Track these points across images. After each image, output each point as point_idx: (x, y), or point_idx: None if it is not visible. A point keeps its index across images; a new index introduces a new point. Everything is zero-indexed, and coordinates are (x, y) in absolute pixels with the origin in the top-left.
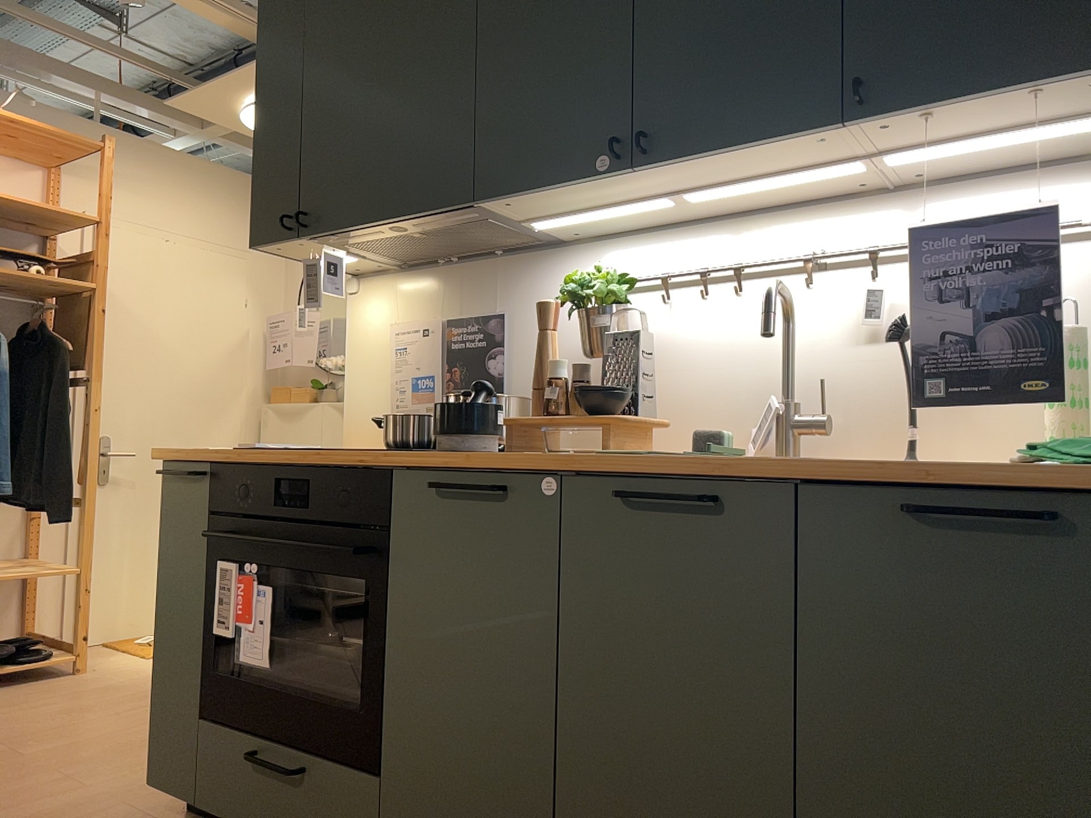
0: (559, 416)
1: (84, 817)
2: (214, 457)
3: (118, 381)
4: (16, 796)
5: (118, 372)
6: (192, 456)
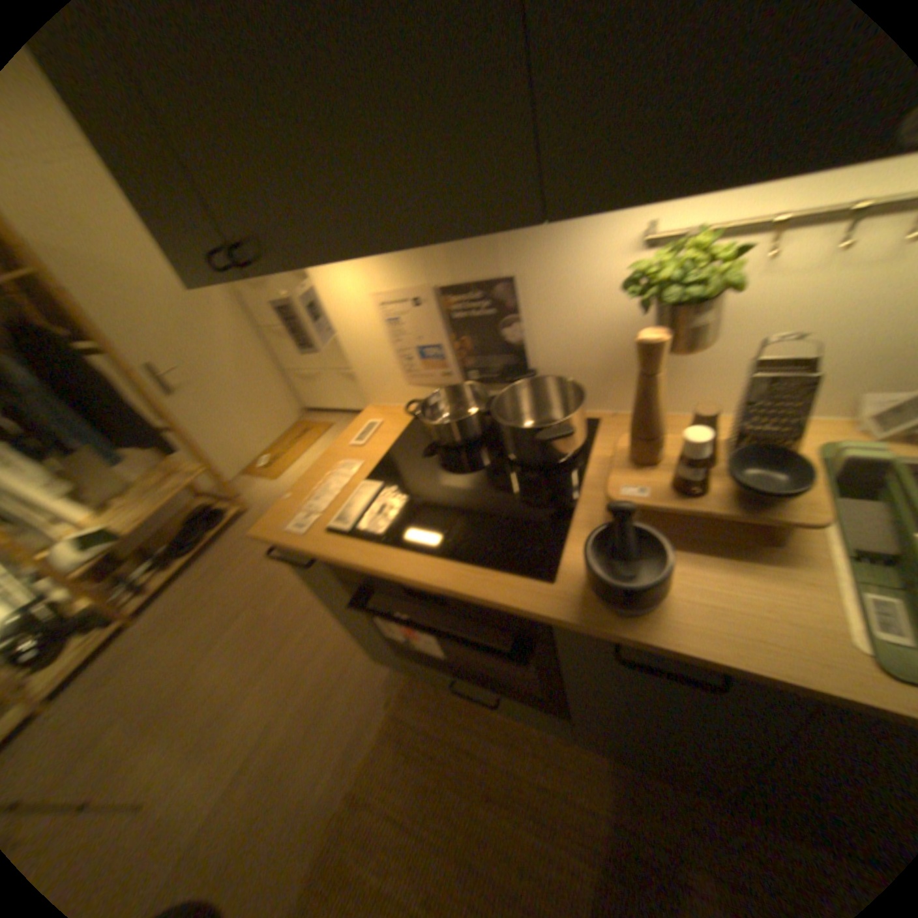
0: (703, 495)
1: (345, 673)
2: (317, 548)
3: (125, 321)
4: (295, 663)
5: (119, 313)
6: (296, 549)
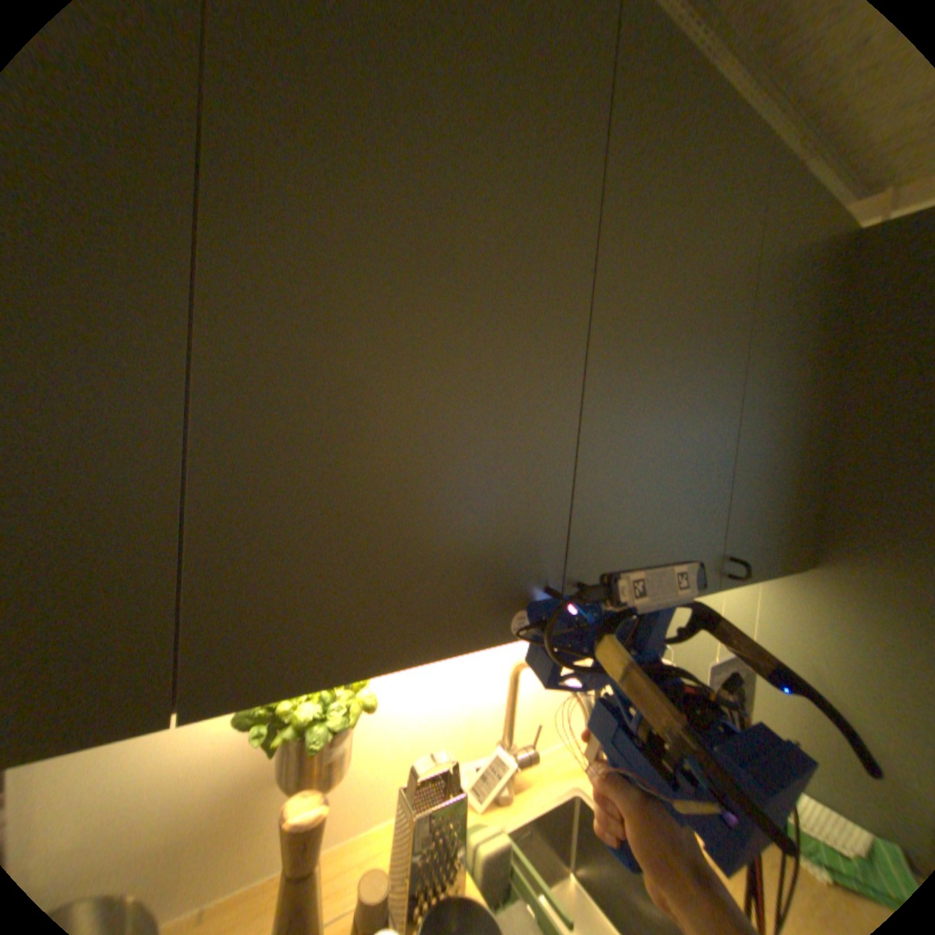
0: None
1: None
2: None
3: None
4: None
5: None
6: None
